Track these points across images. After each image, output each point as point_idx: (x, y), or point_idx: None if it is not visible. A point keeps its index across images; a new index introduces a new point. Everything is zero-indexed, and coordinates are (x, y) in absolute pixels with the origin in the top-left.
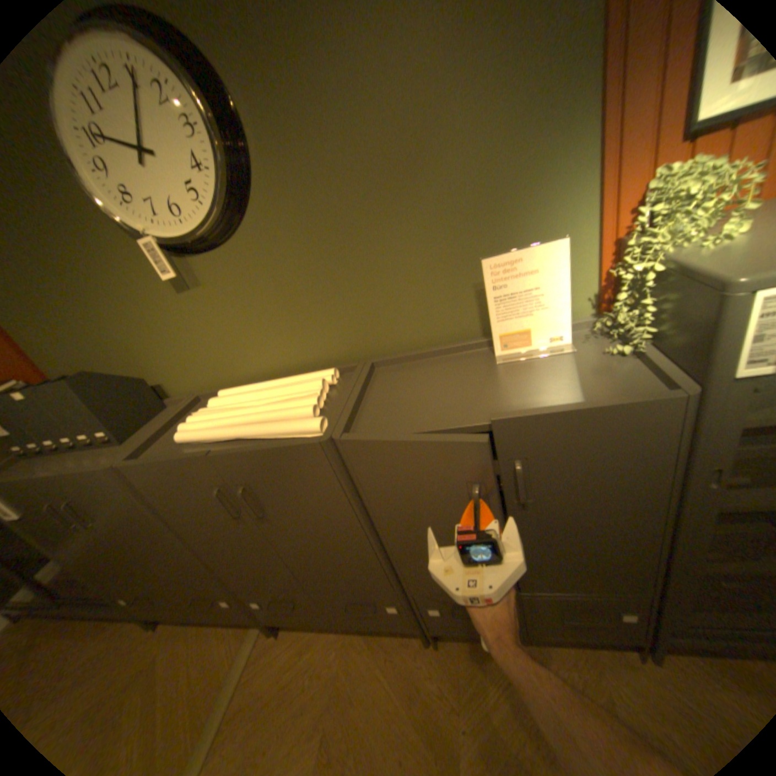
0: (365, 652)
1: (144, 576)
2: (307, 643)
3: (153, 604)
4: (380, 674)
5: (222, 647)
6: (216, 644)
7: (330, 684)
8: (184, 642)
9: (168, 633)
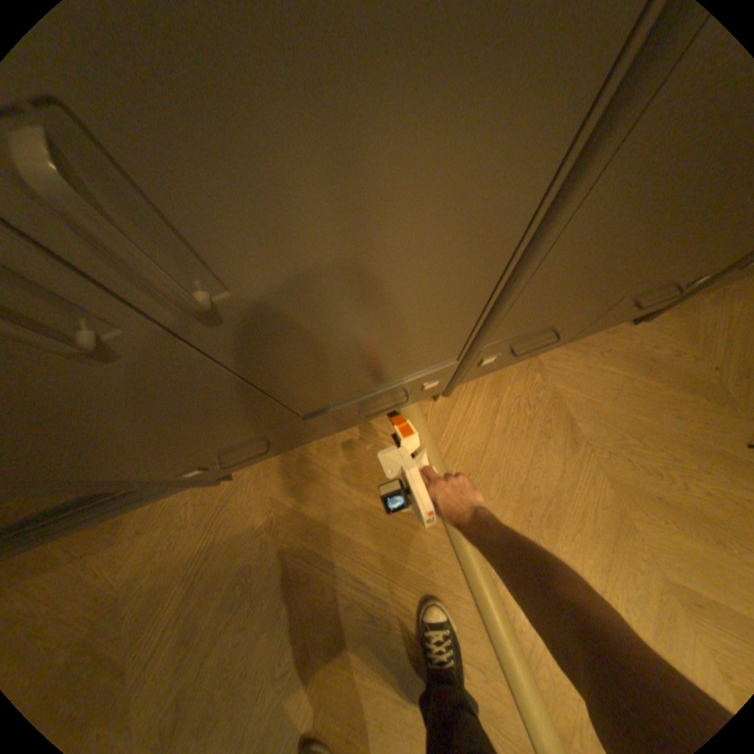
0: (573, 356)
1: (304, 398)
2: (495, 380)
3: (273, 442)
4: (606, 365)
5: (376, 438)
6: (362, 440)
7: (558, 399)
8: (306, 462)
9: (263, 467)
